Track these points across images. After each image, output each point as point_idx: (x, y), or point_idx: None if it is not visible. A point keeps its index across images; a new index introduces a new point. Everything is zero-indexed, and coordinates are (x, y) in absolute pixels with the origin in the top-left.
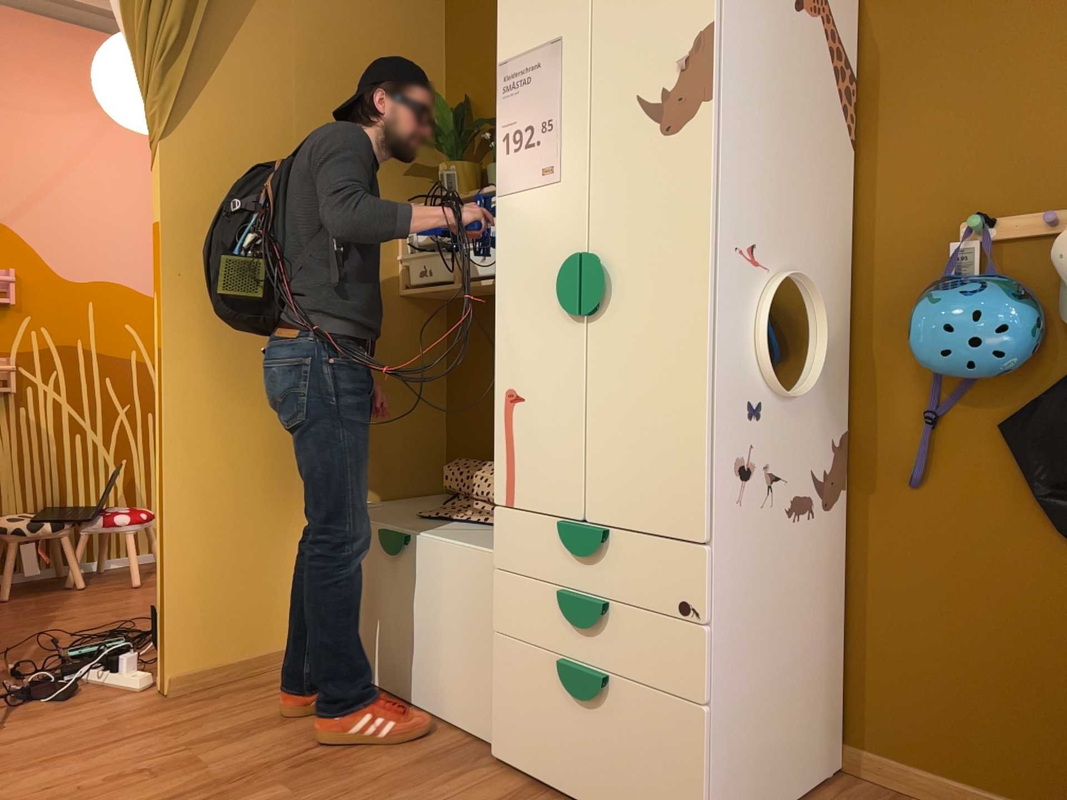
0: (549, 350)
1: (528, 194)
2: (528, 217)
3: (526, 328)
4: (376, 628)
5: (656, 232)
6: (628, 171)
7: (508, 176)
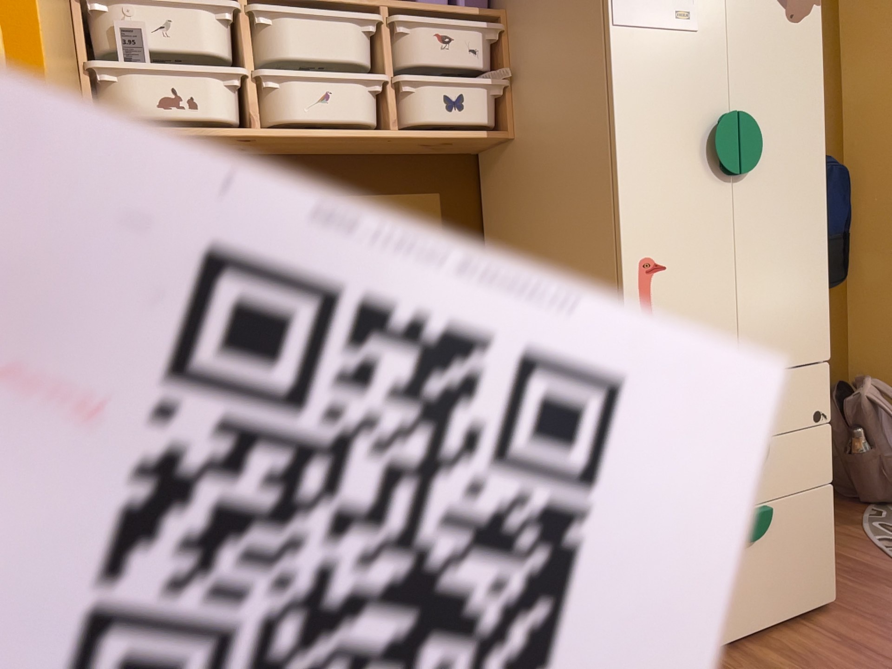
0: (695, 211)
1: (659, 35)
2: (660, 61)
3: (666, 188)
4: None
5: (787, 105)
6: (762, 43)
7: (631, 6)
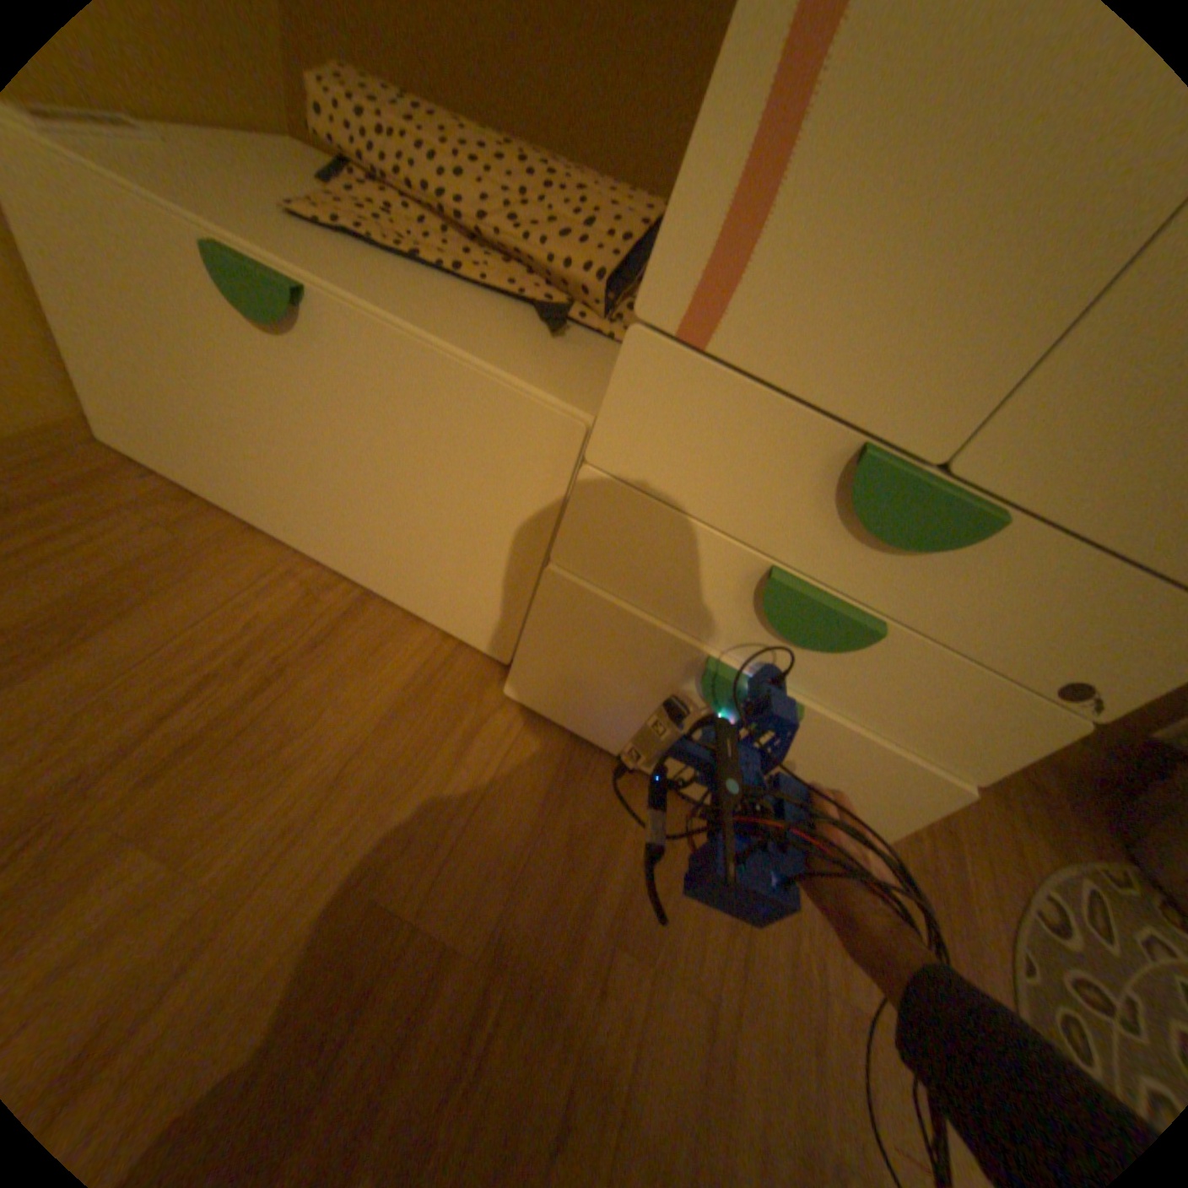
0: None
1: None
2: None
3: None
4: (238, 441)
5: None
6: None
7: None
